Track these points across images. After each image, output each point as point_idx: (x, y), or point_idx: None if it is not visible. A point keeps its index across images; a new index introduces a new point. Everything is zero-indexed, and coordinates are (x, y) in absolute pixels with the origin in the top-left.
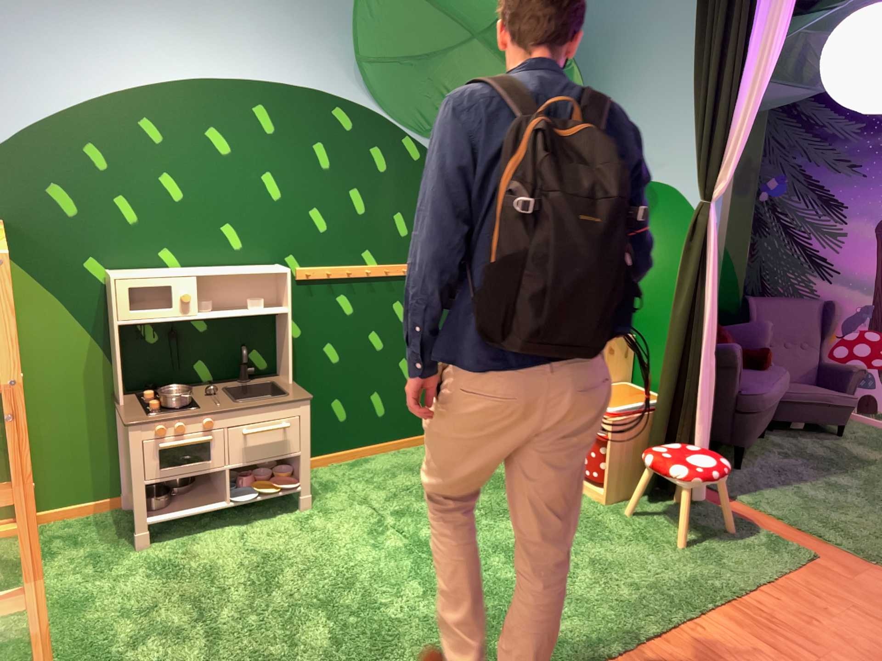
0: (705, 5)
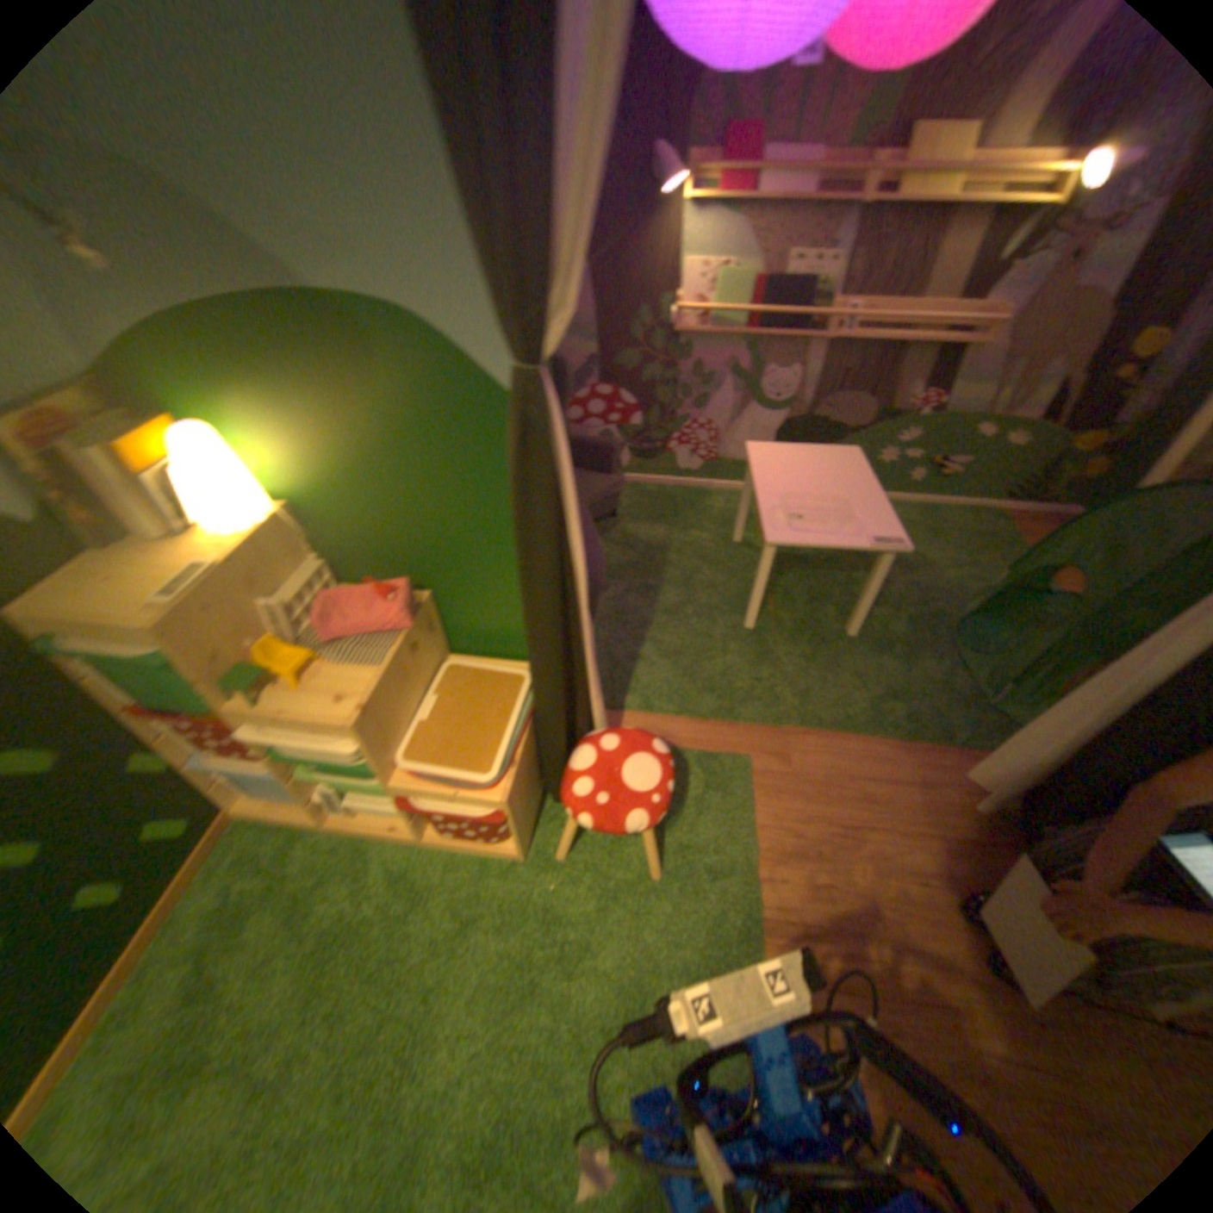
0: None
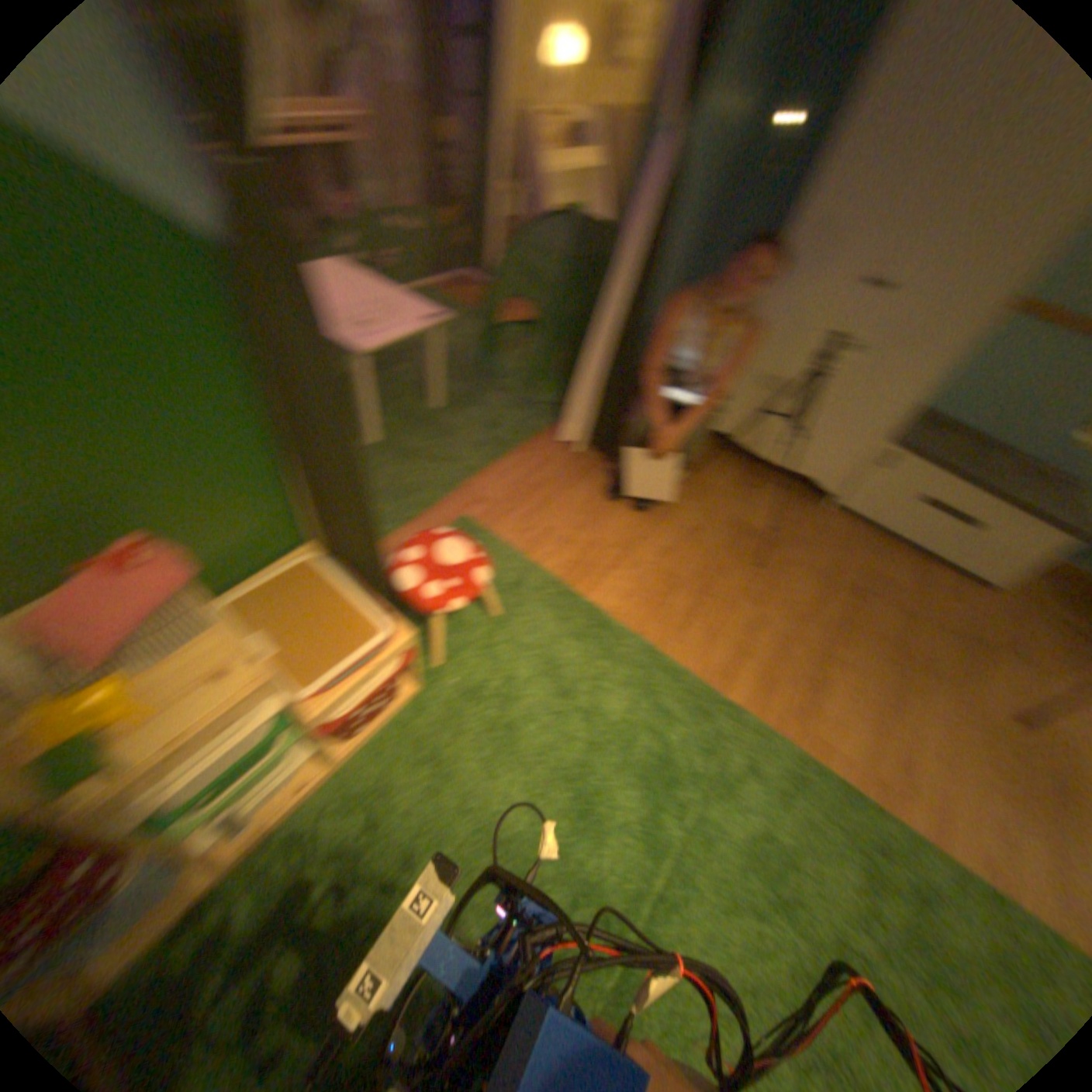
0: None
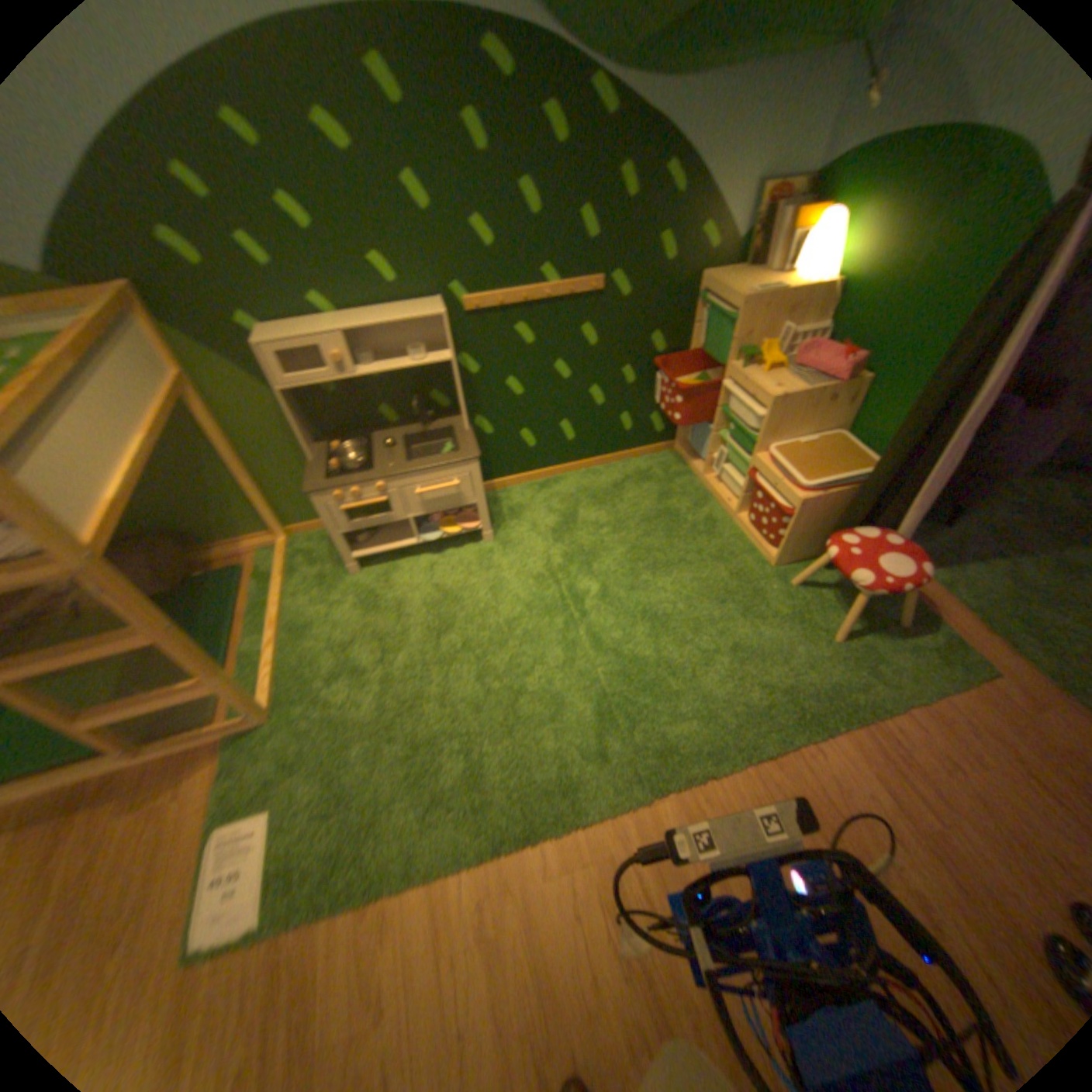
0: None
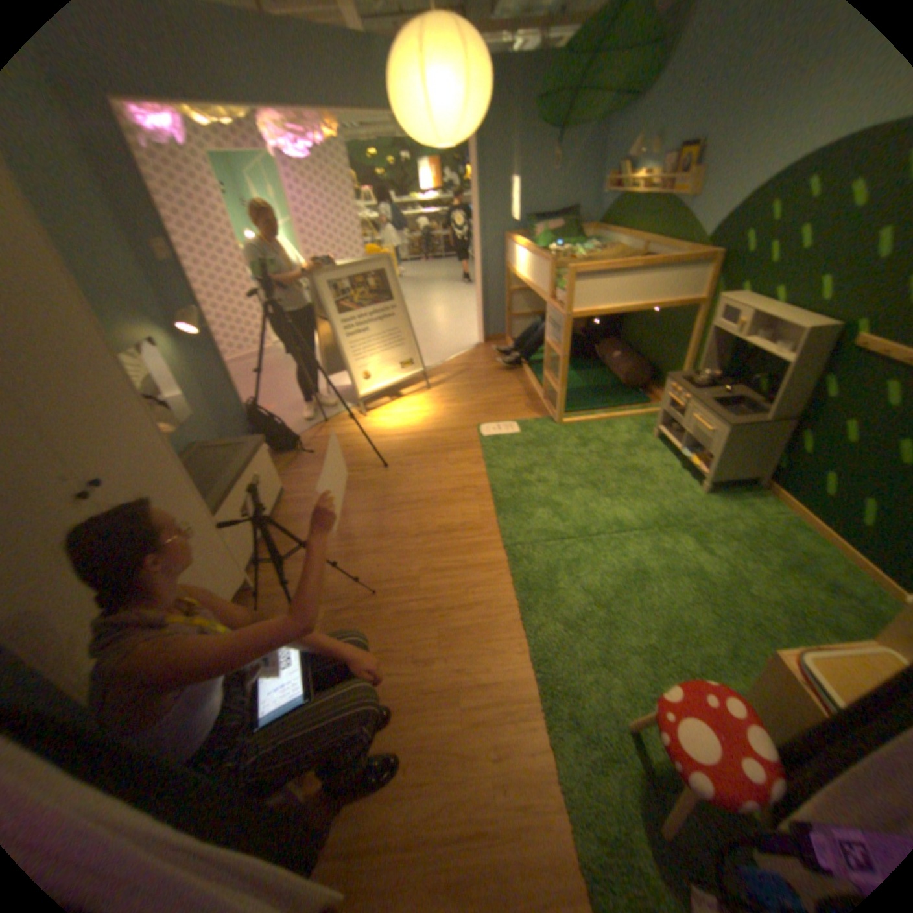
0: None
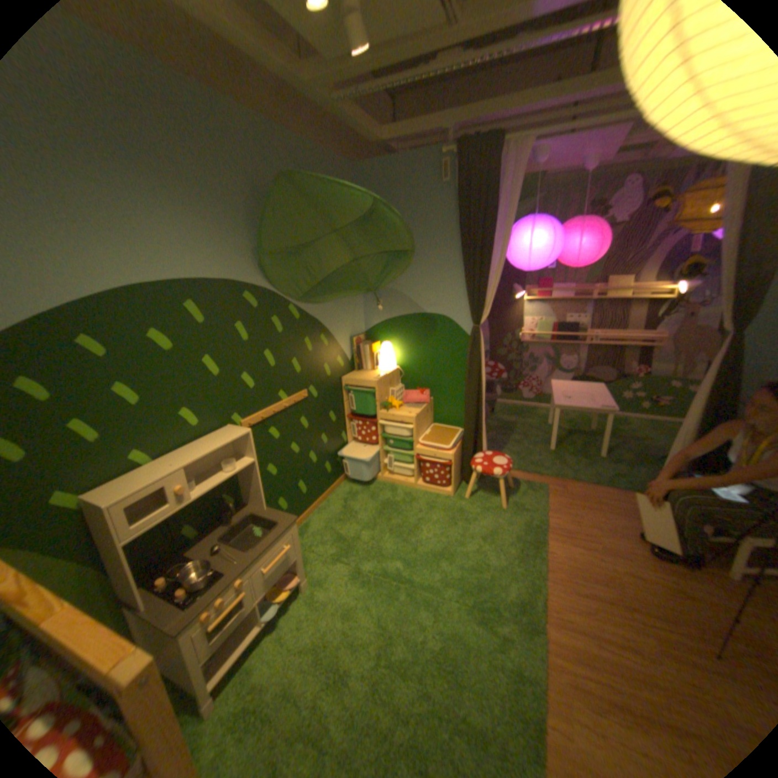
0: (473, 211)
